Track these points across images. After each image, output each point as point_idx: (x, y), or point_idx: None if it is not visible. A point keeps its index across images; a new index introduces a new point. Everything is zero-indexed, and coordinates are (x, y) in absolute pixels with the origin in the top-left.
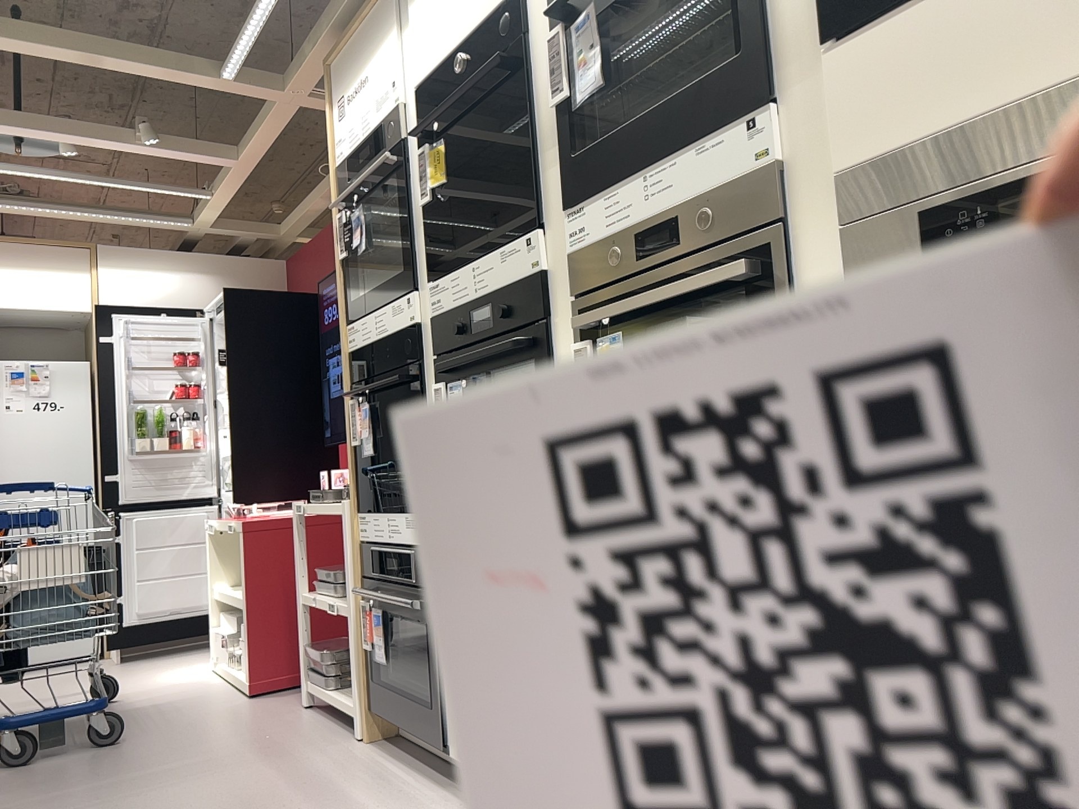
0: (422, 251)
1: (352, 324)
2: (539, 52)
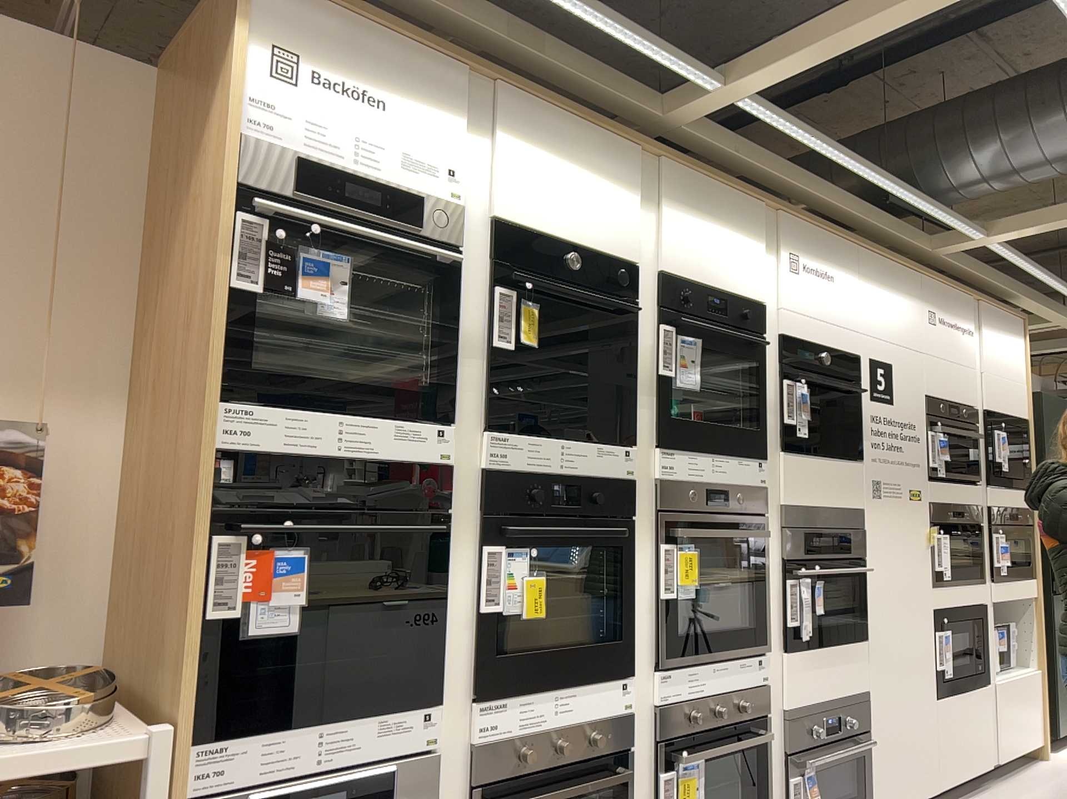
0: (472, 388)
1: (234, 399)
2: (644, 325)
